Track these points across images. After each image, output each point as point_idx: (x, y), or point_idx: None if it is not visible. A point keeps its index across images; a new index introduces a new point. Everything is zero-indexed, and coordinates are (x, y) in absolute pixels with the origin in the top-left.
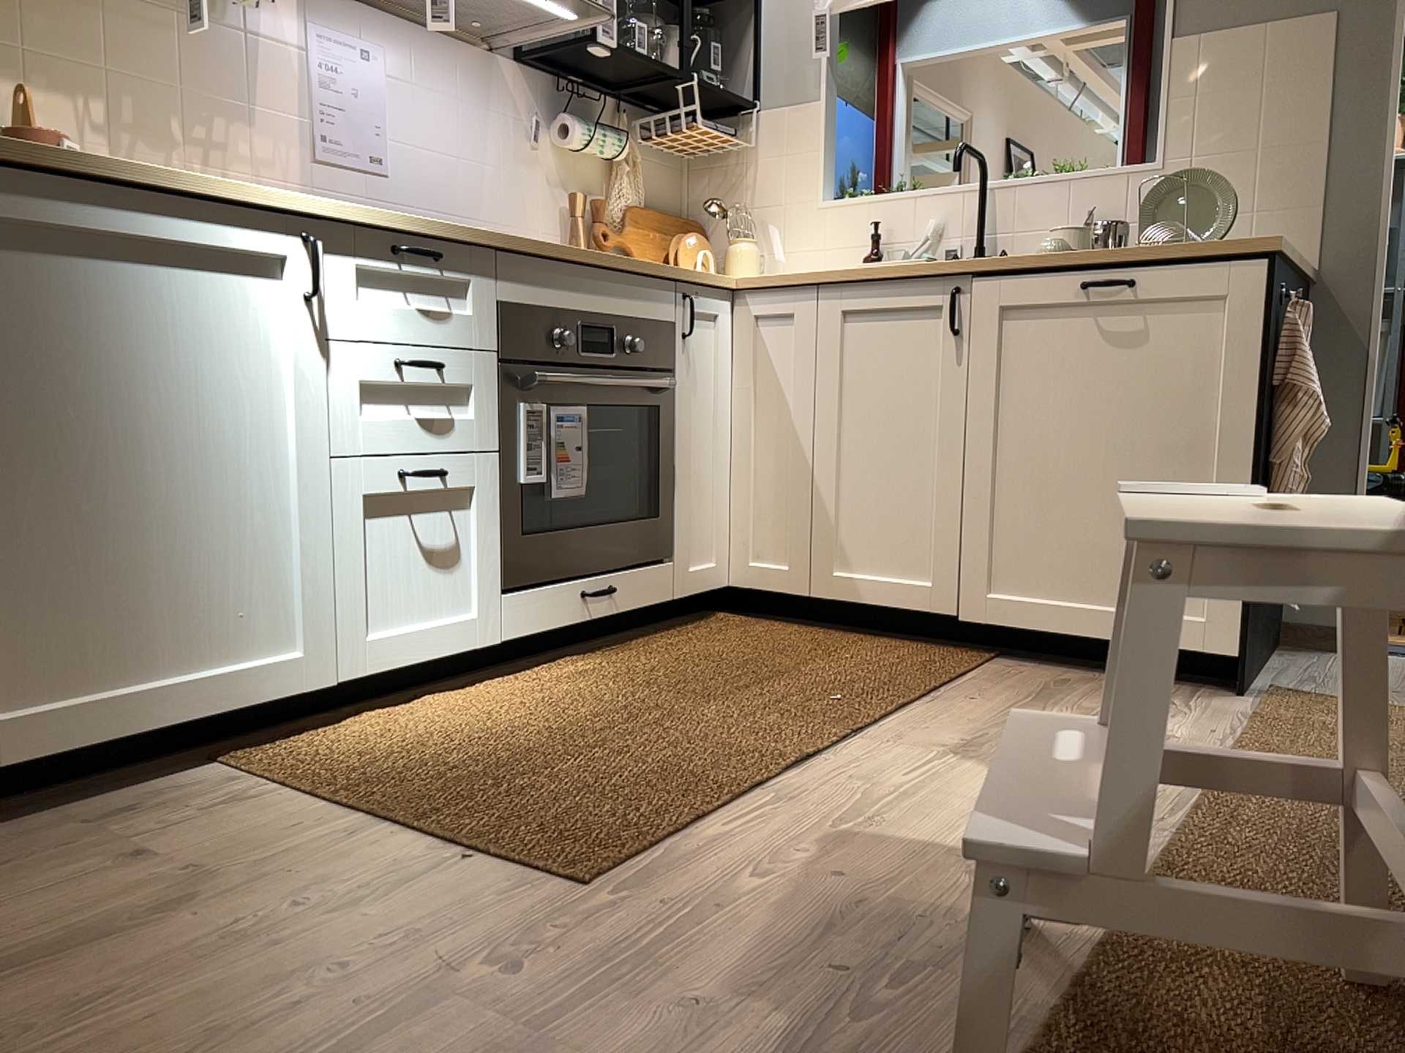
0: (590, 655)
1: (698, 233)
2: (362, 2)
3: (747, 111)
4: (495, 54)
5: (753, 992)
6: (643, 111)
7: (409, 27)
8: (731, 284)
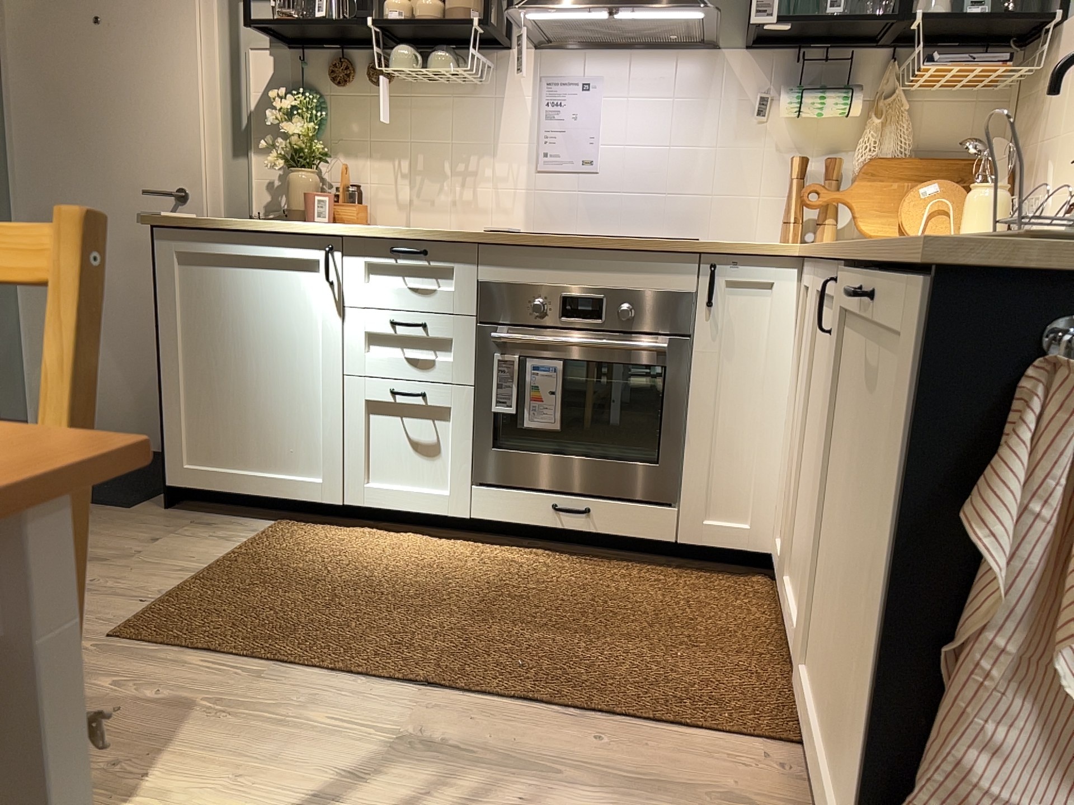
0: (570, 559)
1: (967, 178)
2: (582, 46)
3: (1054, 24)
4: (717, 48)
5: None
6: (935, 50)
7: (638, 48)
8: (792, 256)
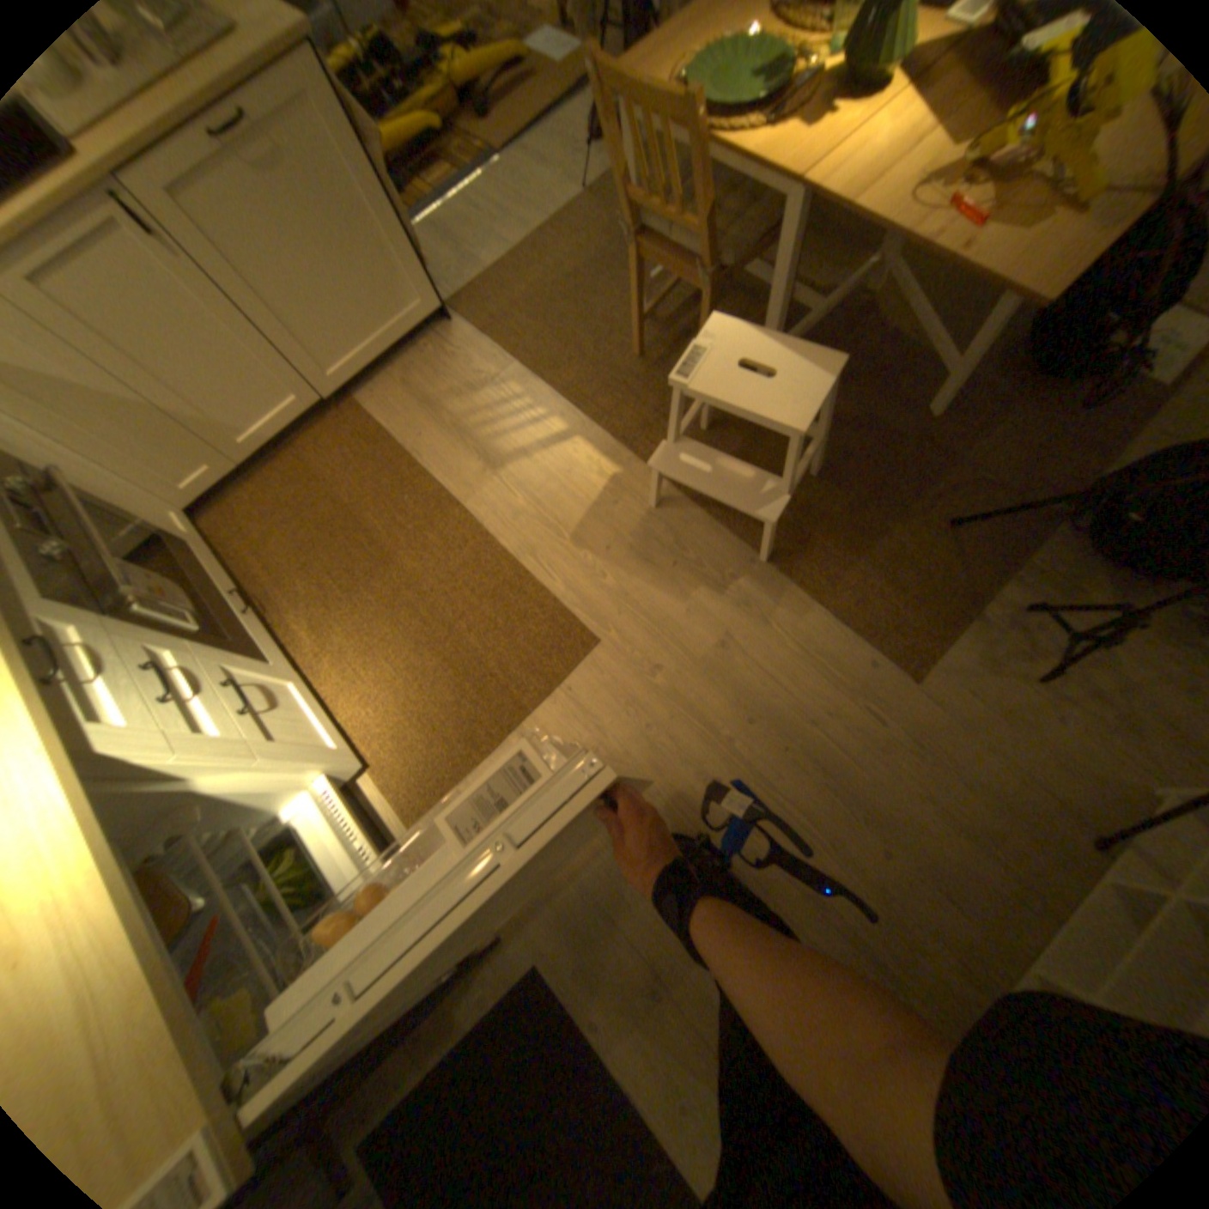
0: (268, 622)
1: None
2: None
3: None
4: None
5: (680, 592)
6: None
7: None
8: None
